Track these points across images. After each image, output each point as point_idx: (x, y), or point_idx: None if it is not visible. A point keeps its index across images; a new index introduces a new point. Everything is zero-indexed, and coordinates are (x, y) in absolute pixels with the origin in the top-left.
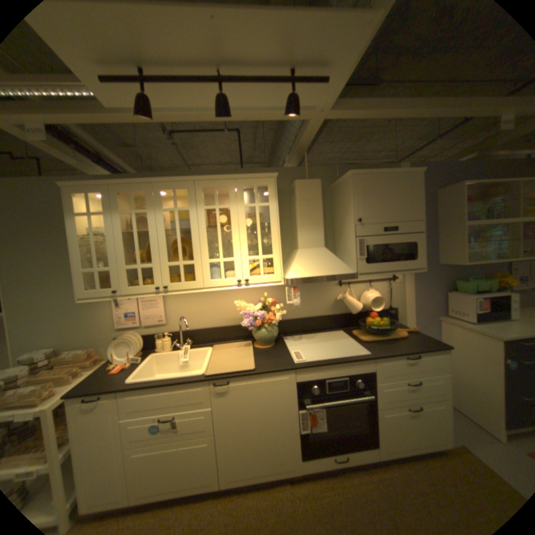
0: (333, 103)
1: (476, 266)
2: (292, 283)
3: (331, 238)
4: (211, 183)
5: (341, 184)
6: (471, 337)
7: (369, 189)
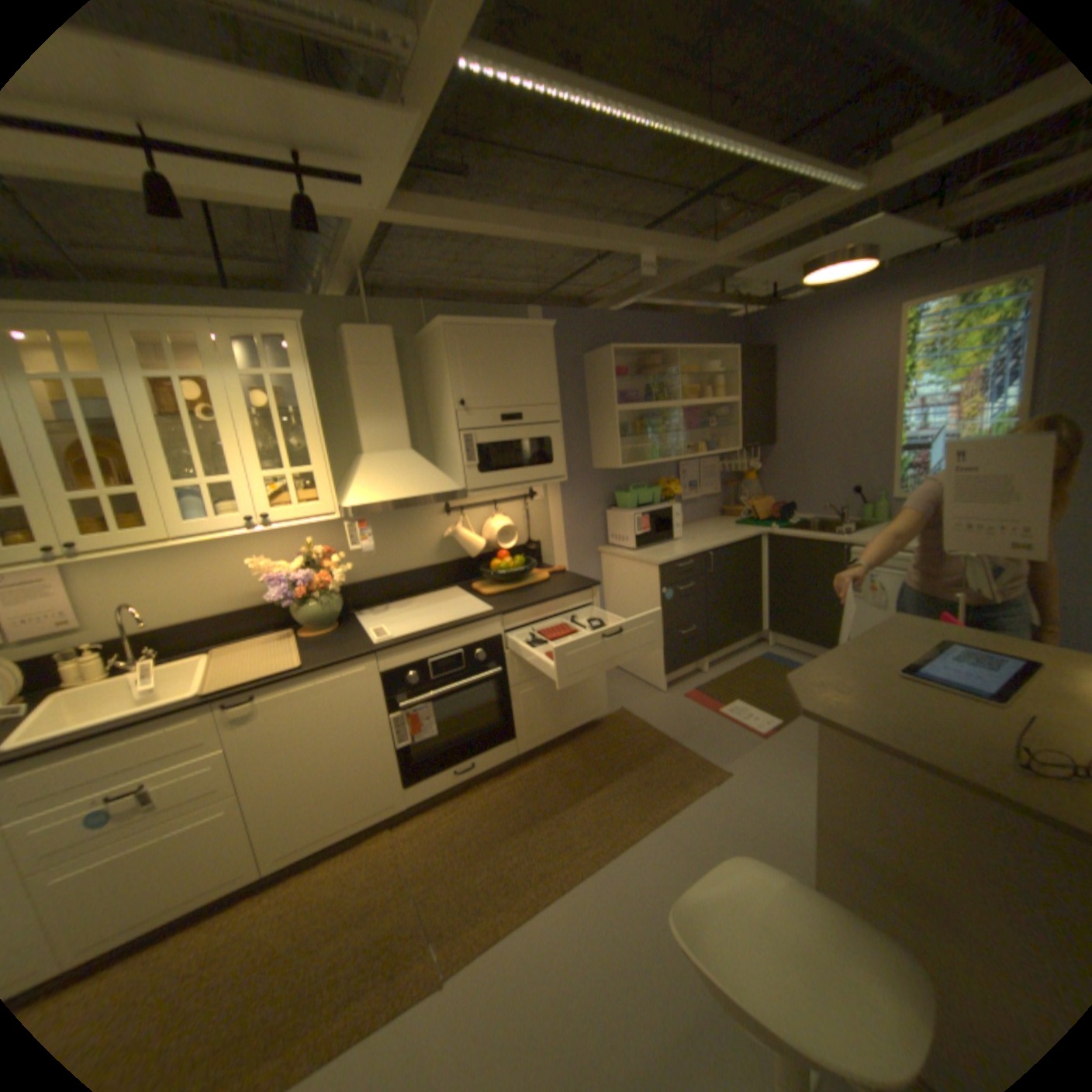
0: (389, 201)
1: (639, 470)
2: (361, 516)
3: (426, 433)
4: (152, 323)
5: (430, 338)
6: (630, 568)
7: (473, 351)
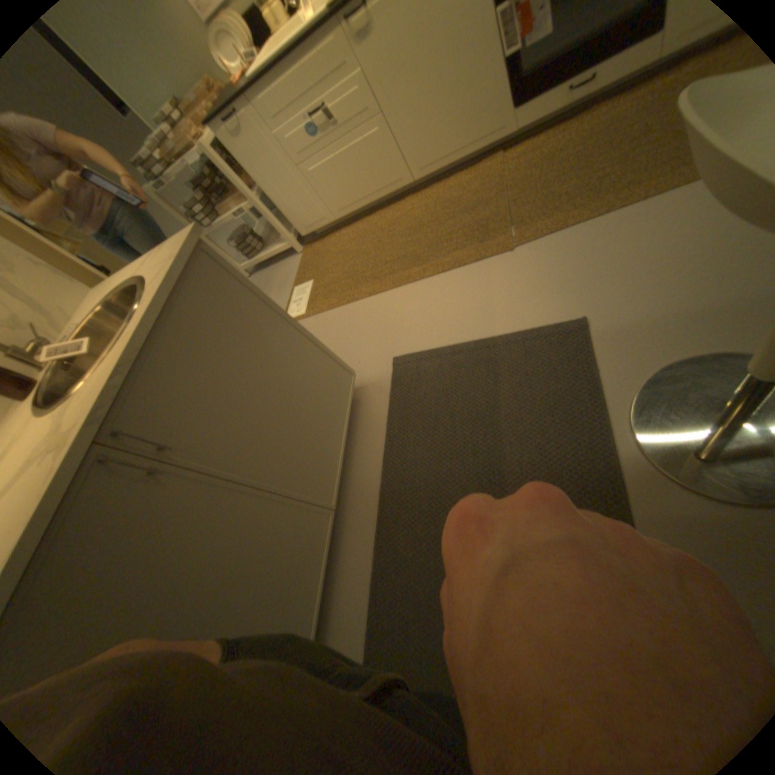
0: None
1: None
2: None
3: None
4: None
5: None
6: None
7: None
